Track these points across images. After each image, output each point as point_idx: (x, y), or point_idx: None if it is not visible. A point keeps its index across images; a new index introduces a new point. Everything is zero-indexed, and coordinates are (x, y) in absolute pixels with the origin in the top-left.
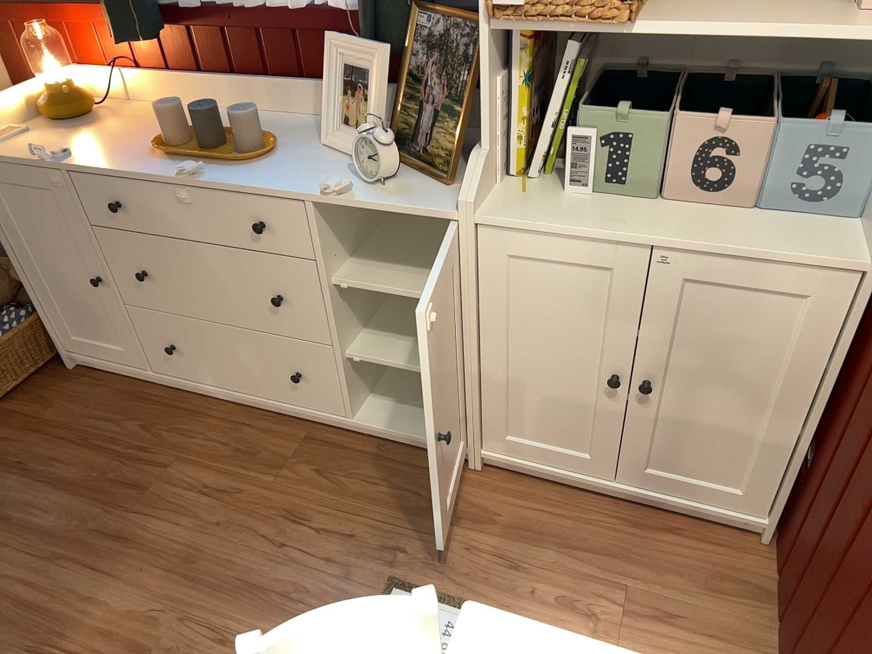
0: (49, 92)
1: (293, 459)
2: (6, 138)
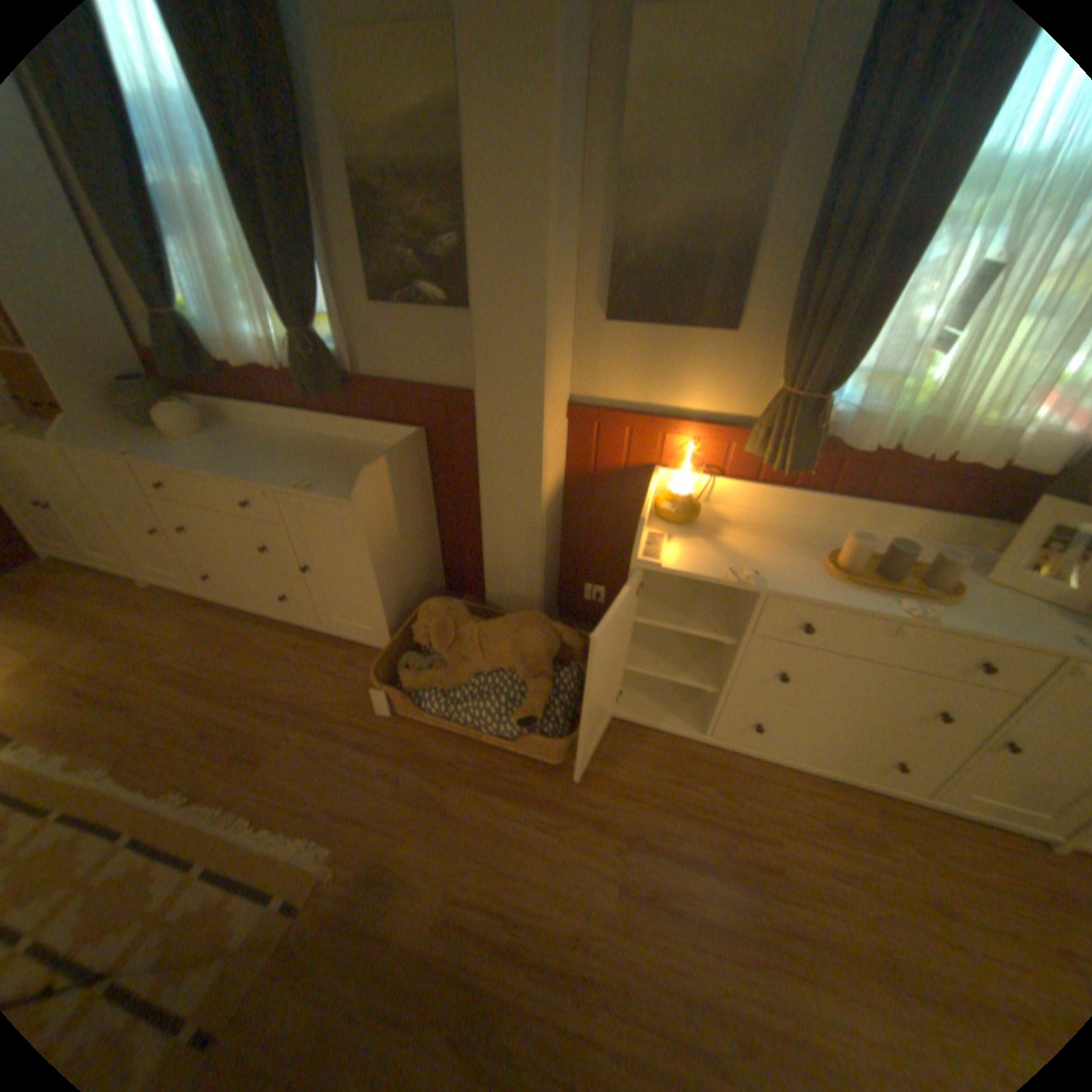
0: (677, 501)
1: (887, 838)
2: (659, 546)
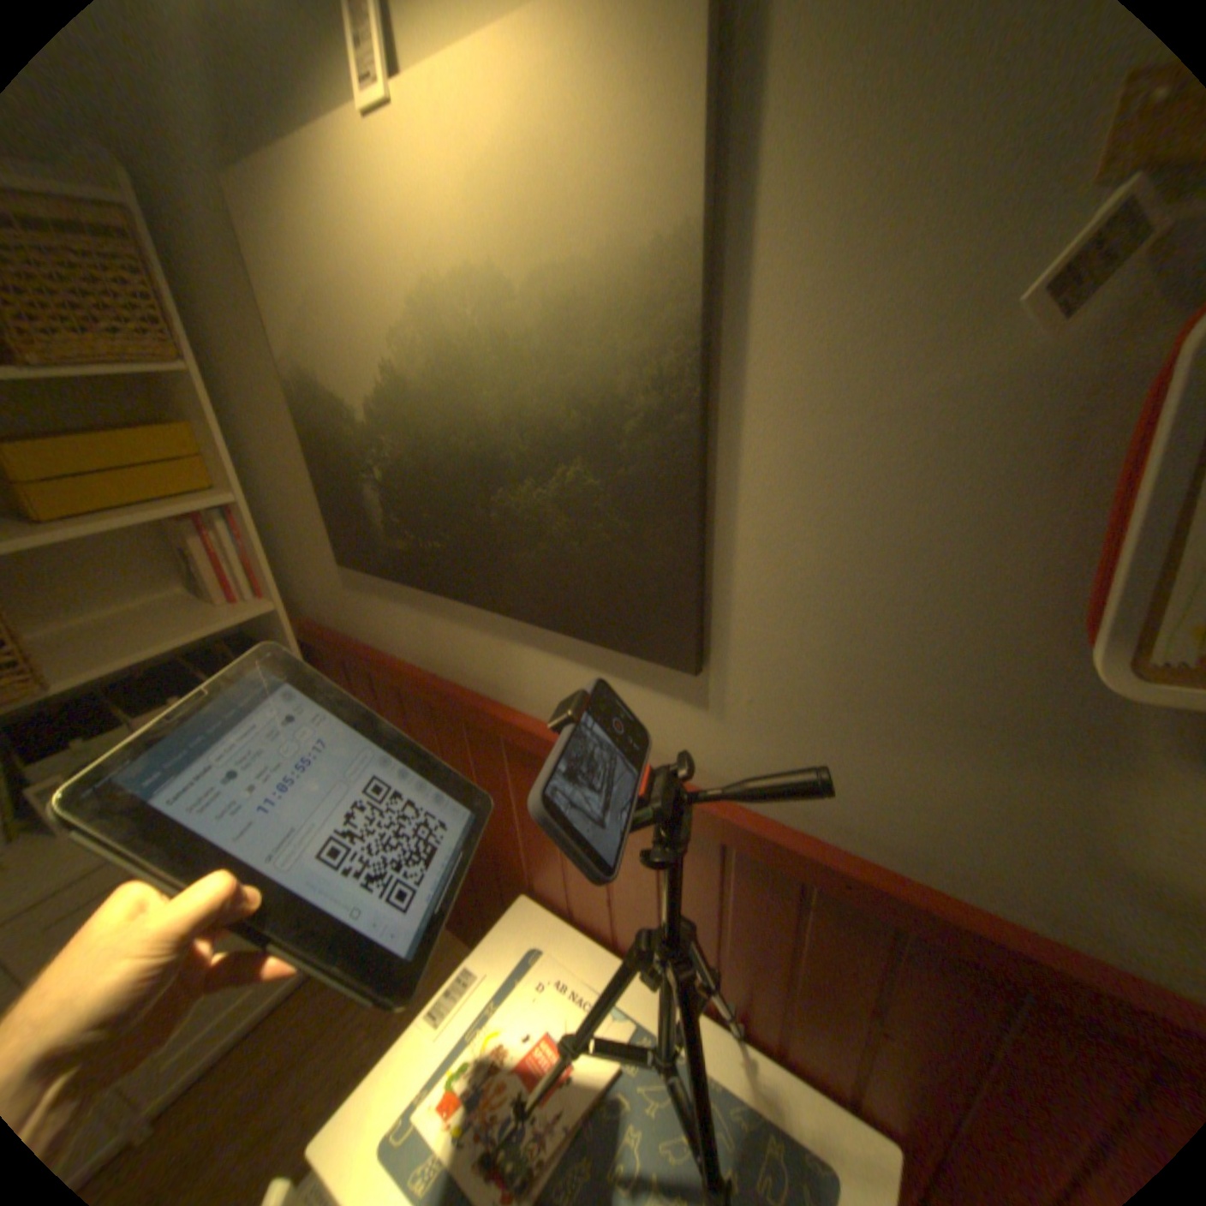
0: None
1: None
2: None
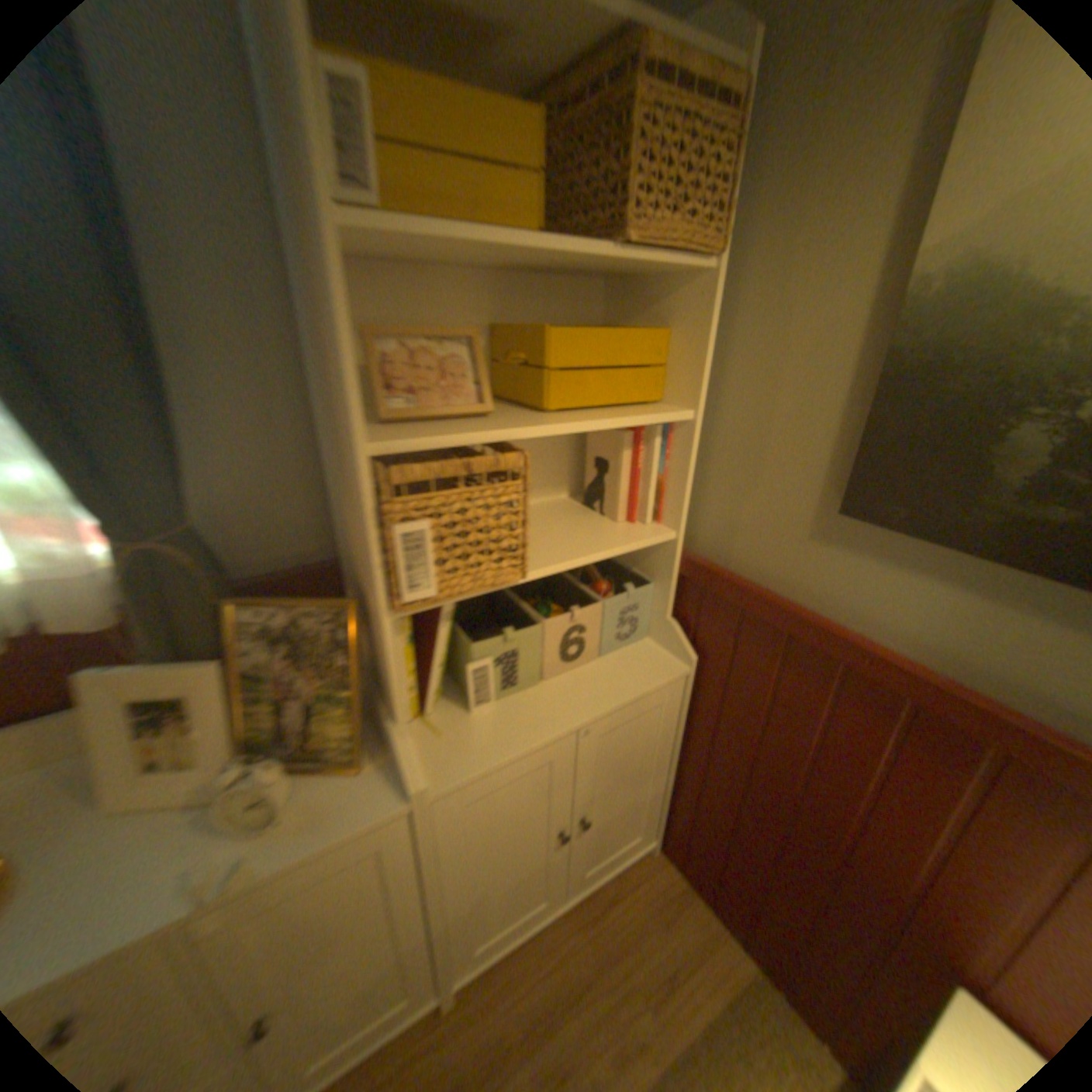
0: None
1: None
2: None
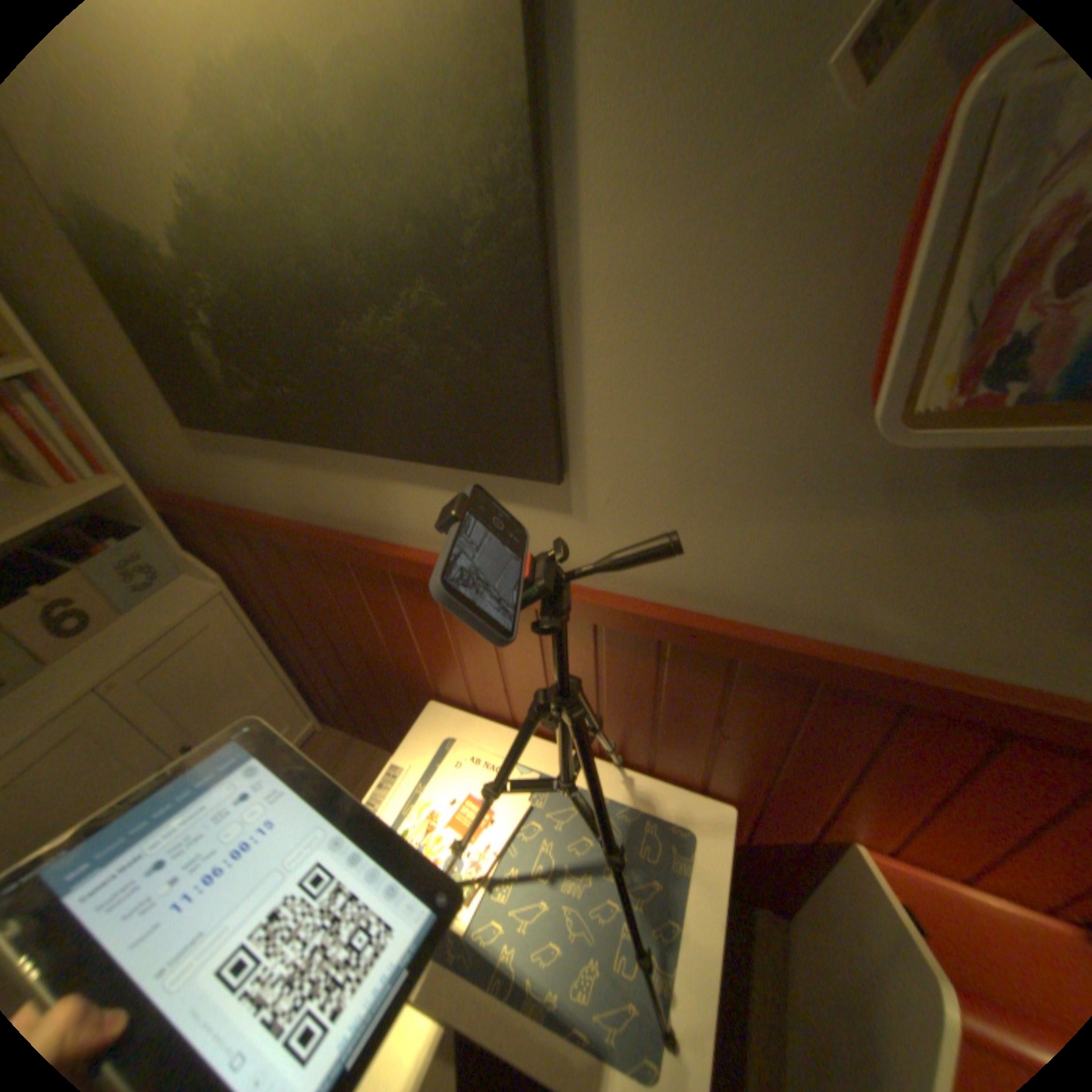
0: None
1: None
2: None
